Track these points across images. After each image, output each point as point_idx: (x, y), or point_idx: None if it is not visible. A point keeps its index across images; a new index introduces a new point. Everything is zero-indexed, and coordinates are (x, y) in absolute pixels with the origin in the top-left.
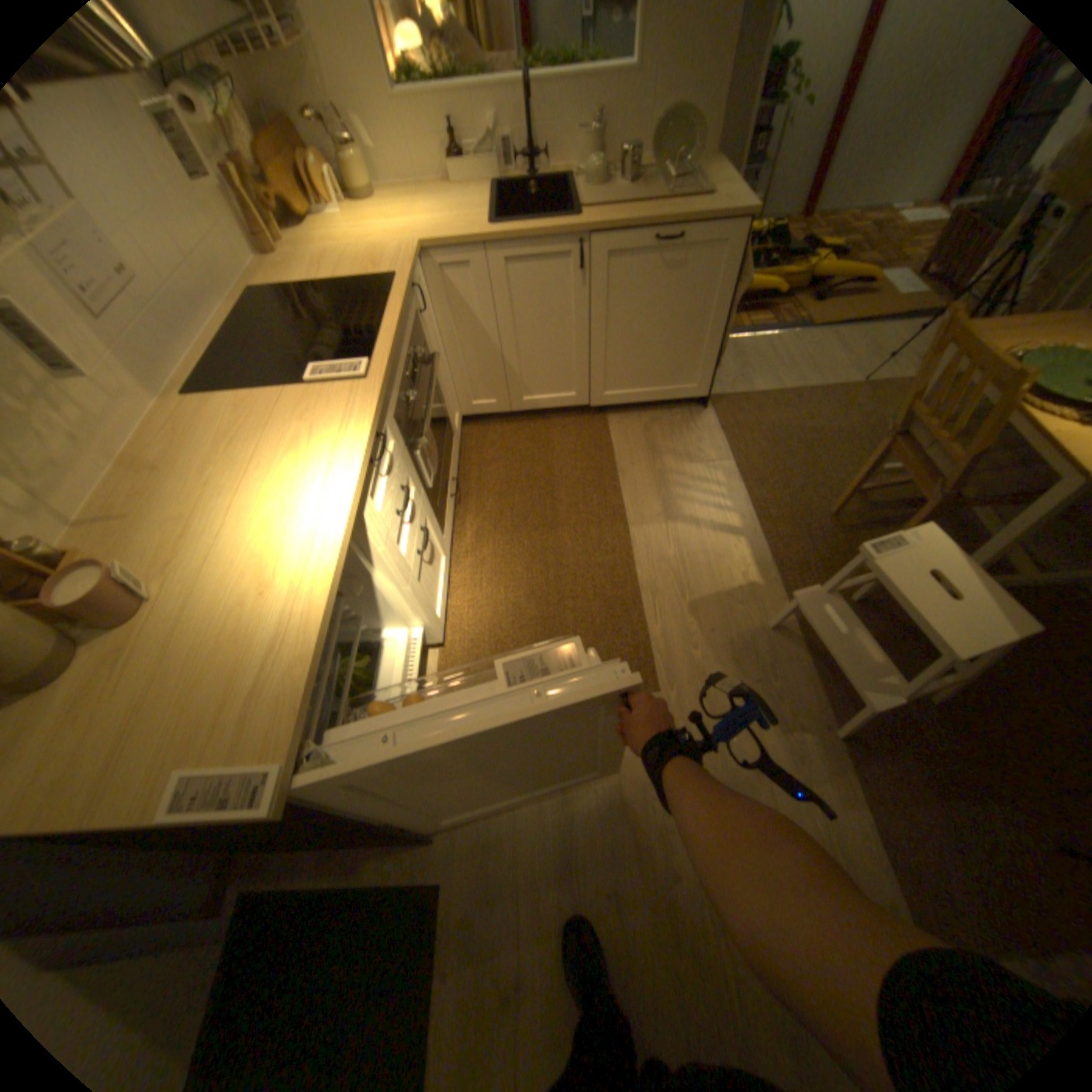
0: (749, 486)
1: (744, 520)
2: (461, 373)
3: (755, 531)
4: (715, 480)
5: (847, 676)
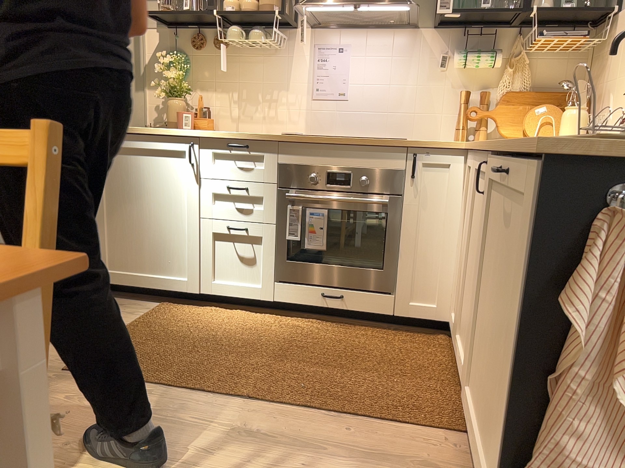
0: None
1: None
2: (457, 275)
3: None
4: None
5: None
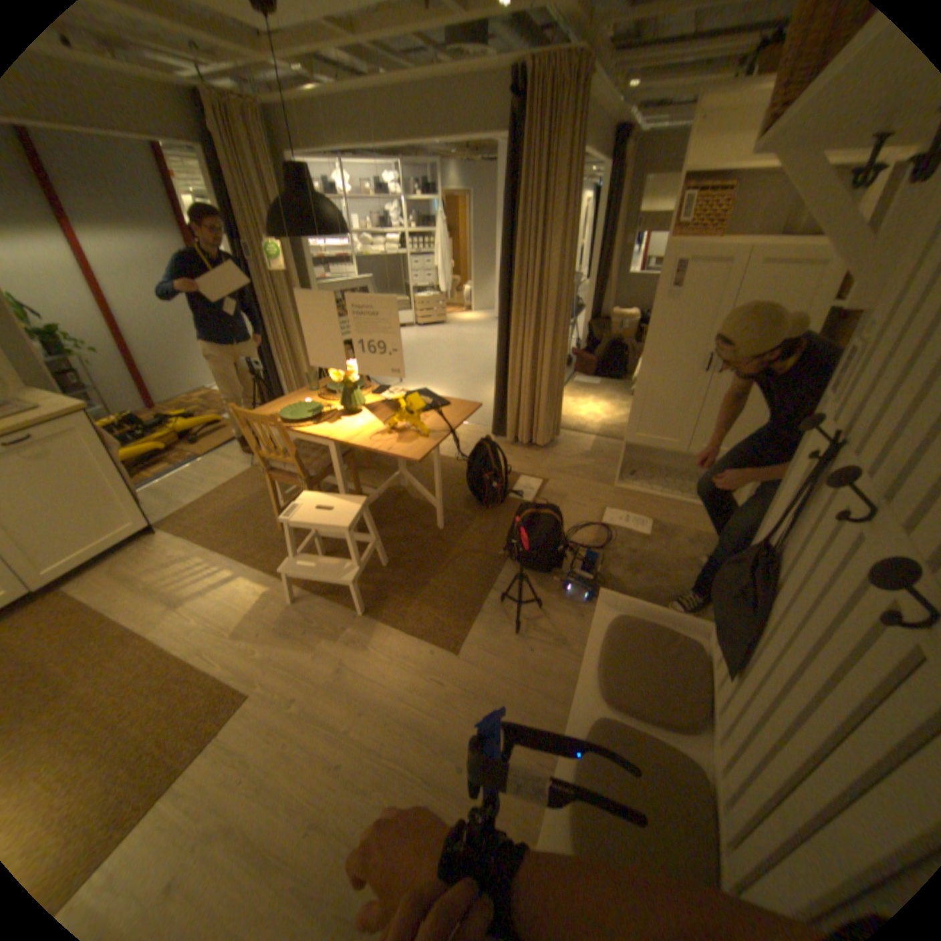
0: (221, 551)
1: (231, 569)
2: None
3: (243, 569)
4: (194, 564)
5: (343, 589)
